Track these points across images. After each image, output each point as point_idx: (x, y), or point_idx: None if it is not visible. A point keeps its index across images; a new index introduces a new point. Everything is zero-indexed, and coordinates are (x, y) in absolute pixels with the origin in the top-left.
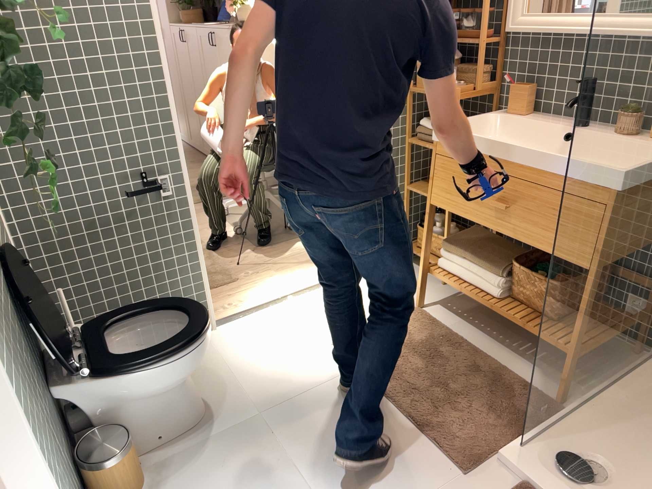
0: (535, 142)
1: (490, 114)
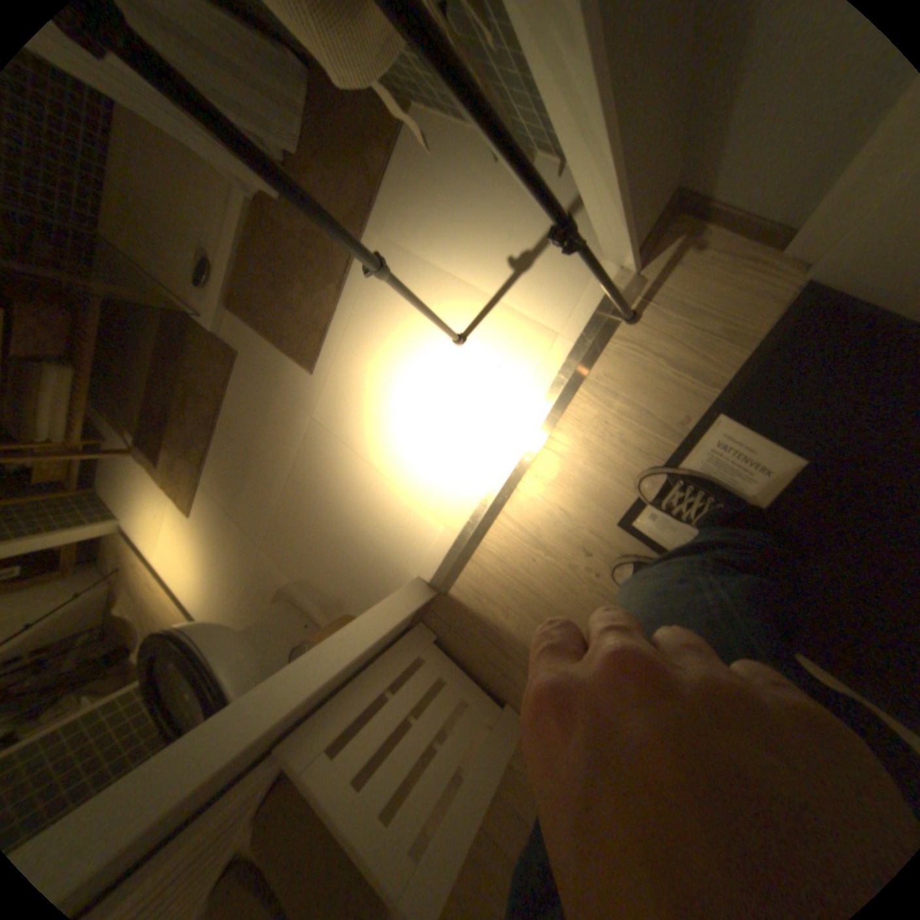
0: None
1: None
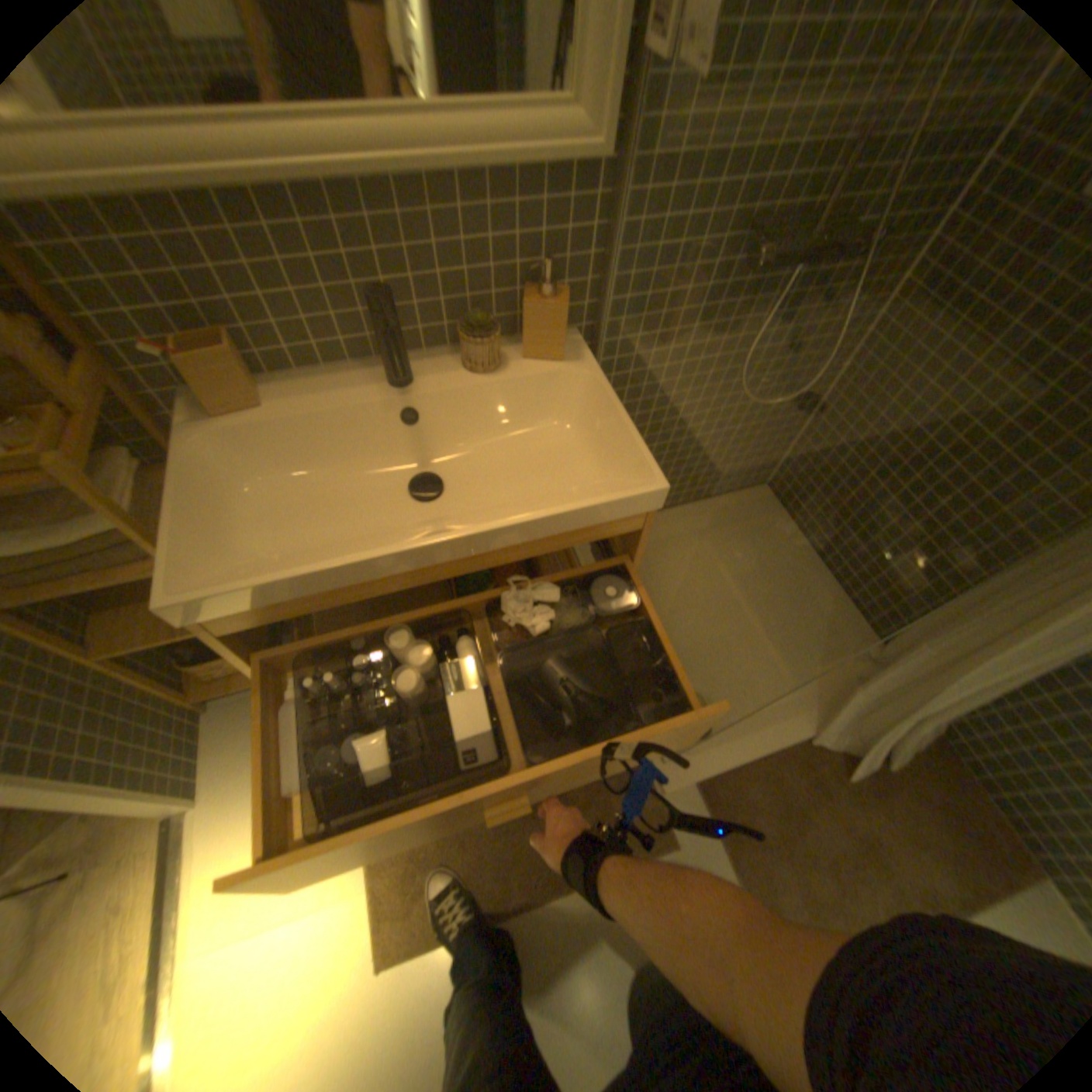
0: (337, 441)
1: (172, 437)
